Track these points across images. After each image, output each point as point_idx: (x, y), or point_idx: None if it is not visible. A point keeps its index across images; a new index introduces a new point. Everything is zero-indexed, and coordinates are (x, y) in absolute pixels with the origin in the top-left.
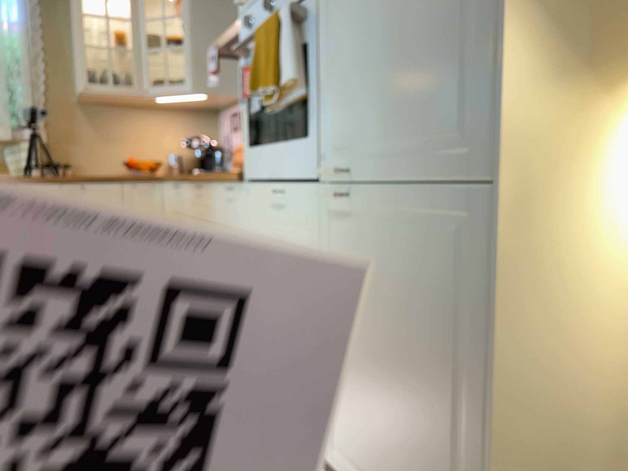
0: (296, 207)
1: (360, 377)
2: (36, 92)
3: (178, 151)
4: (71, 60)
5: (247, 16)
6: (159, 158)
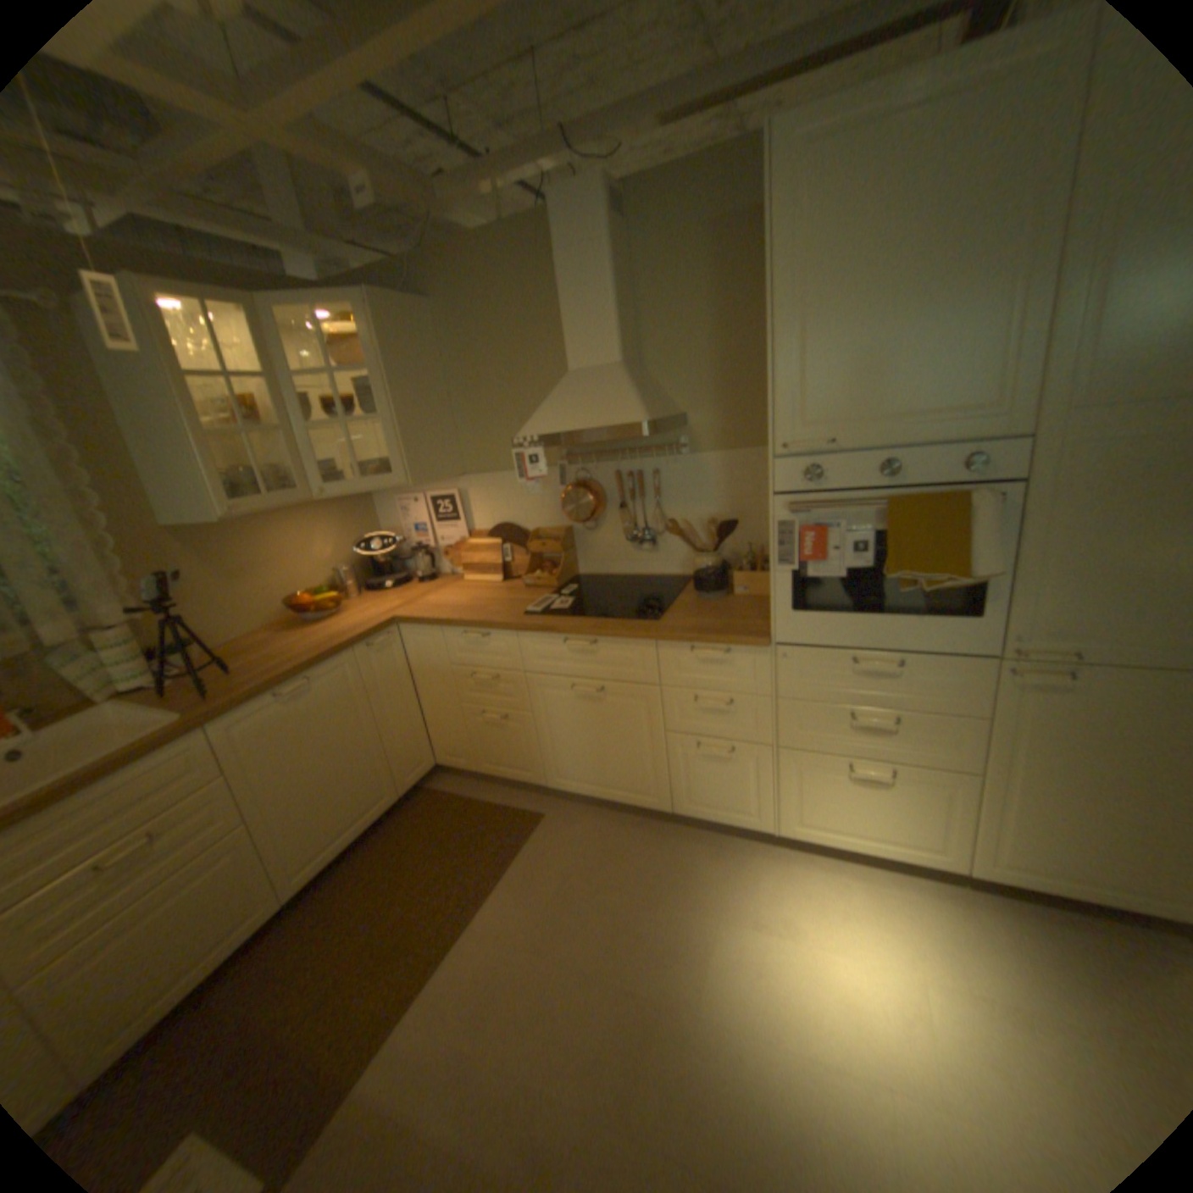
0: (927, 676)
1: (1055, 808)
2: (85, 531)
3: (336, 560)
4: (127, 453)
5: (816, 469)
6: (315, 578)
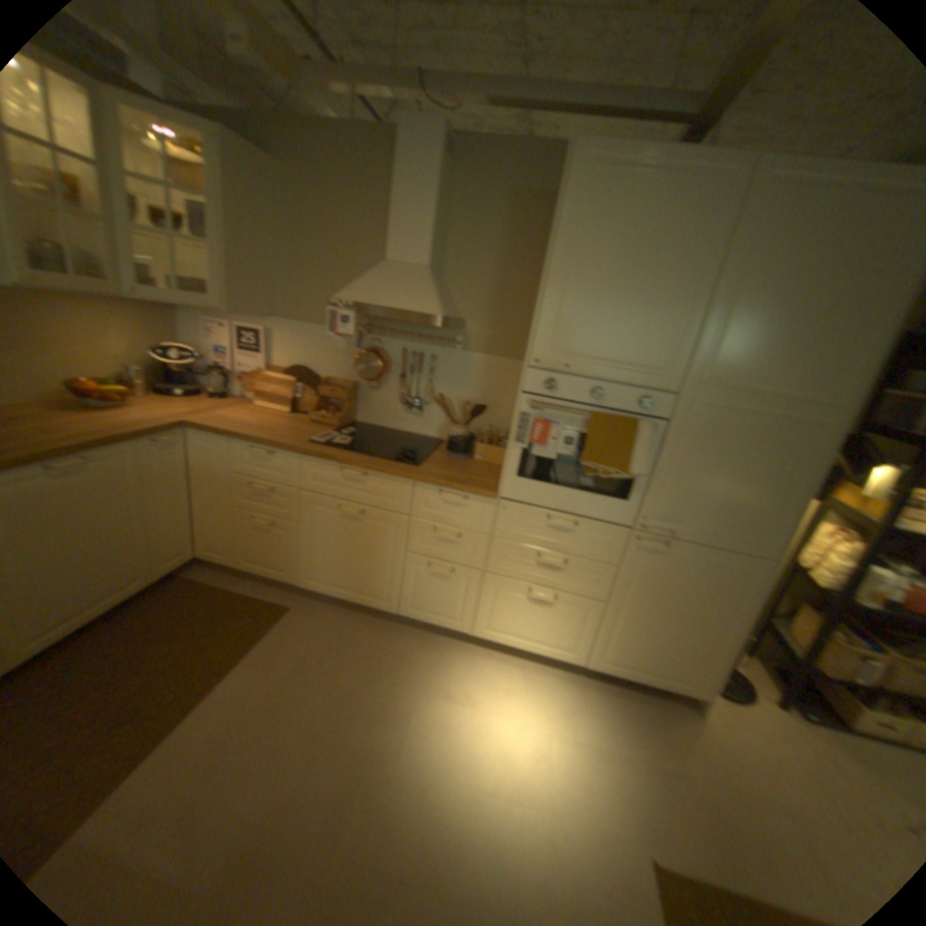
0: (587, 533)
1: (639, 625)
2: None
3: (123, 358)
4: None
5: (551, 382)
6: (97, 369)
